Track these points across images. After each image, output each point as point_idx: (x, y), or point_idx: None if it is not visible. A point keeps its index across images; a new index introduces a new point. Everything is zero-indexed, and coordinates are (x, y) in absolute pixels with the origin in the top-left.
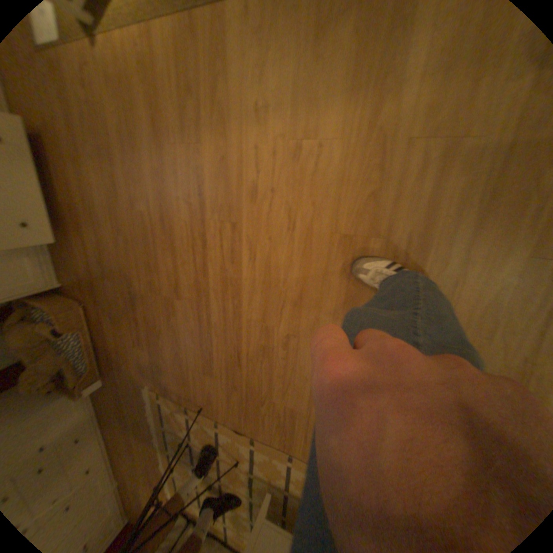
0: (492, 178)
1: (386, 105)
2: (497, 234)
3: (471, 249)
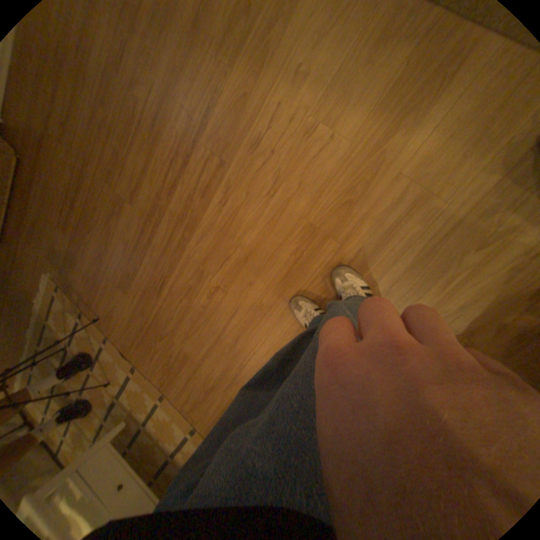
0: (436, 240)
1: (397, 137)
2: (417, 284)
3: (395, 286)
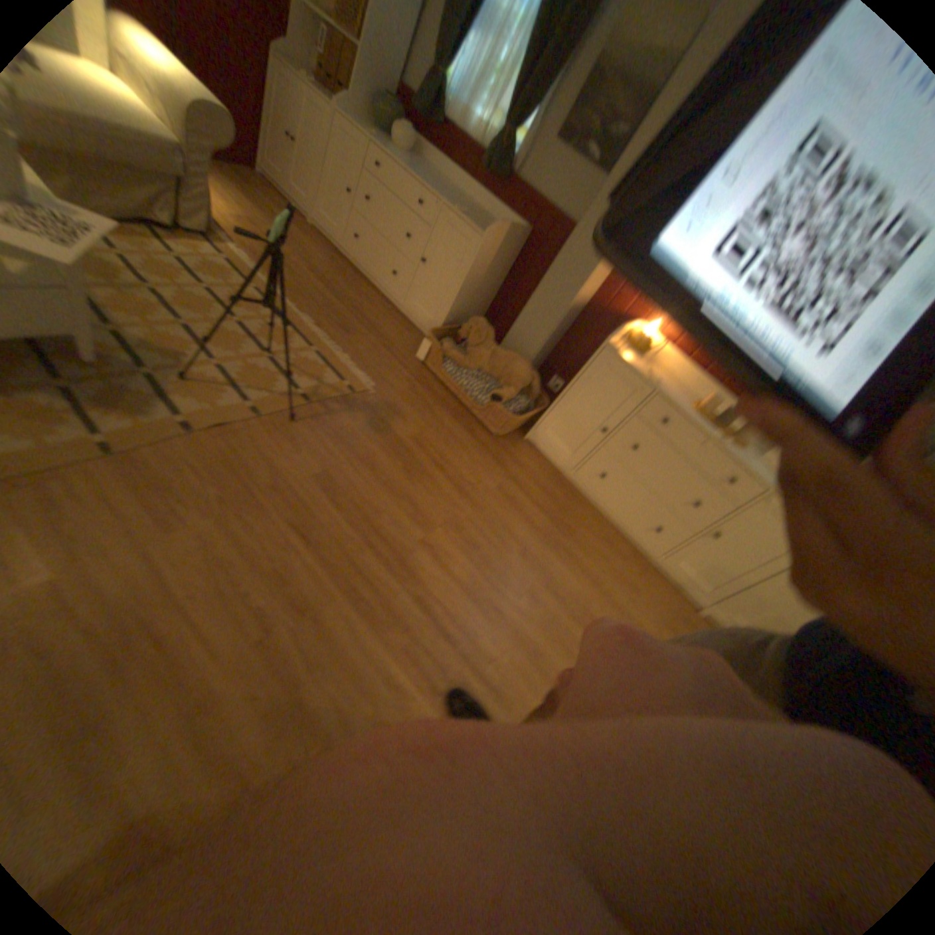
0: None
1: None
2: None
3: None
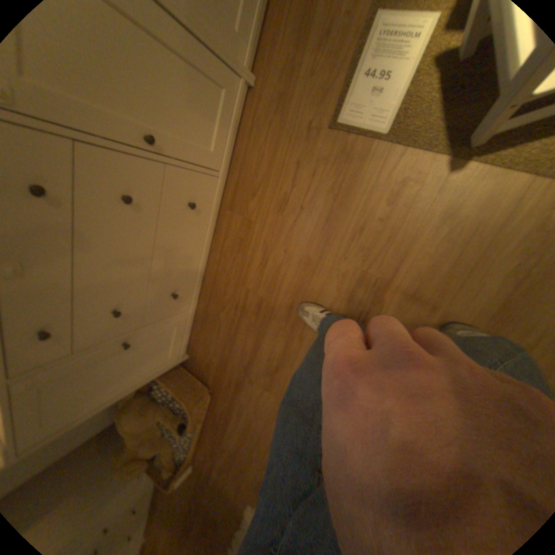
0: None
1: None
2: None
3: None
